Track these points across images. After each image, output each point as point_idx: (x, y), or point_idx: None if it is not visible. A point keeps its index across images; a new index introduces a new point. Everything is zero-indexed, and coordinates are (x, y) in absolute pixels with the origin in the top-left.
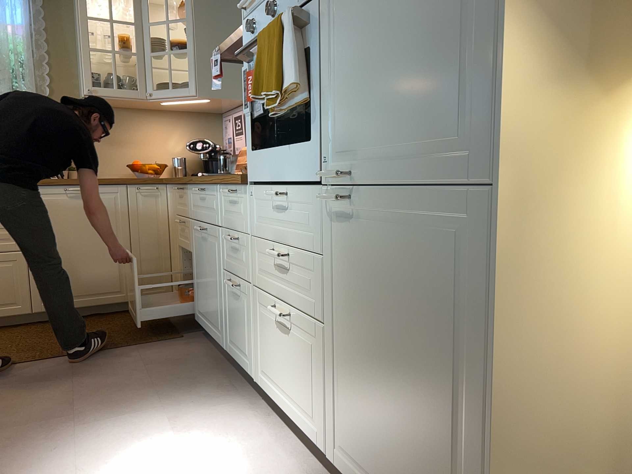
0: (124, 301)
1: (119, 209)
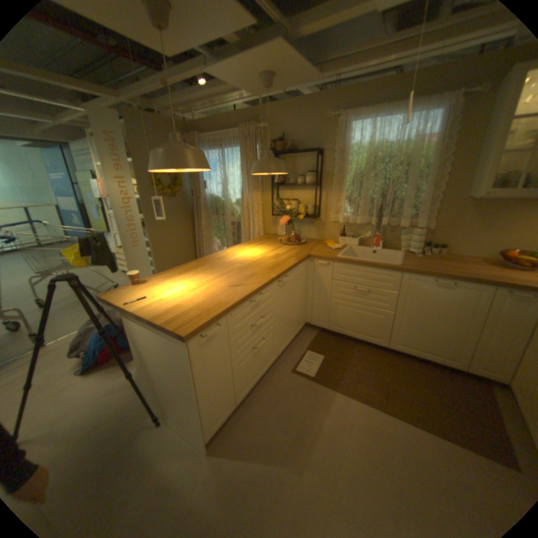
0: (458, 369)
1: (481, 305)
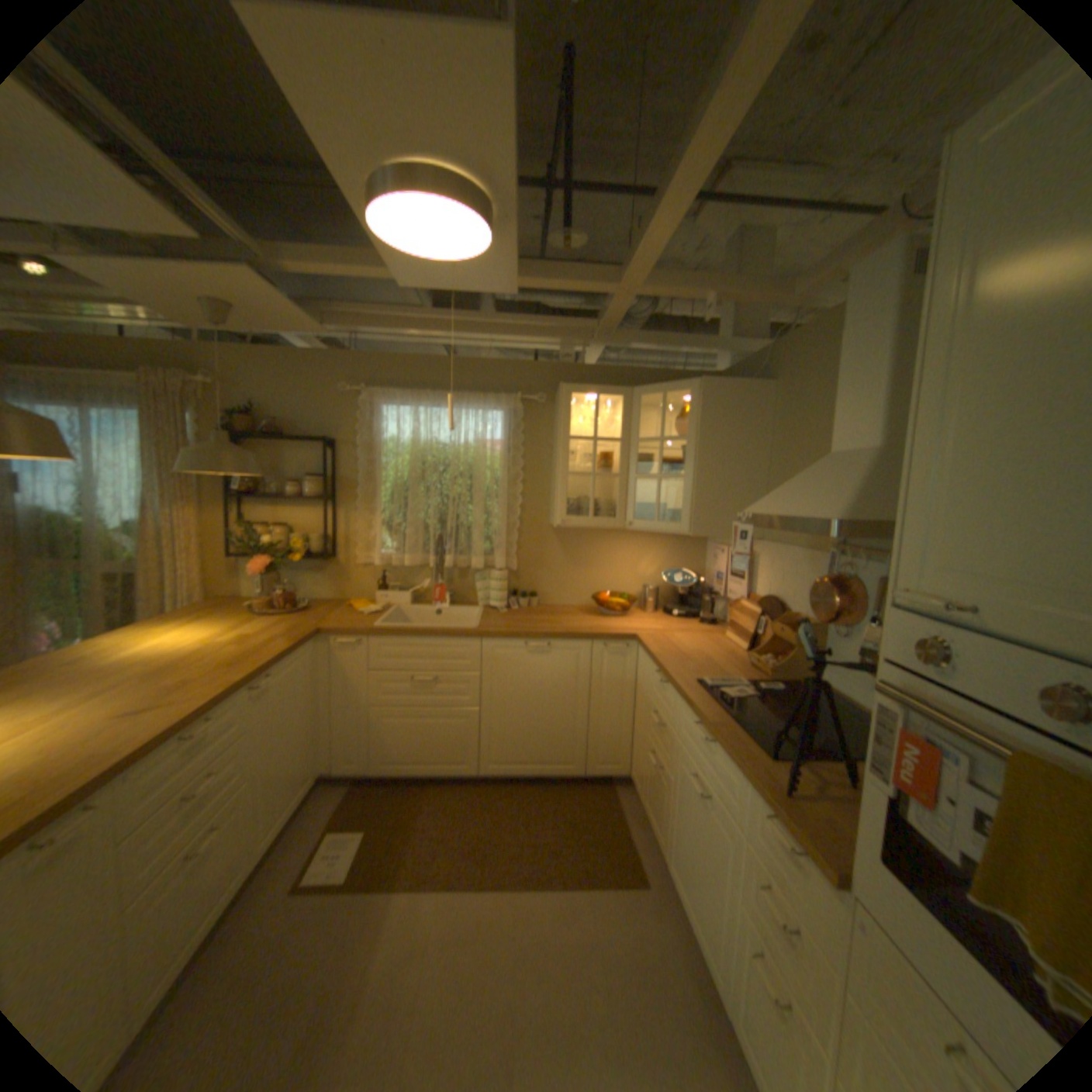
0: (575, 776)
1: (581, 669)
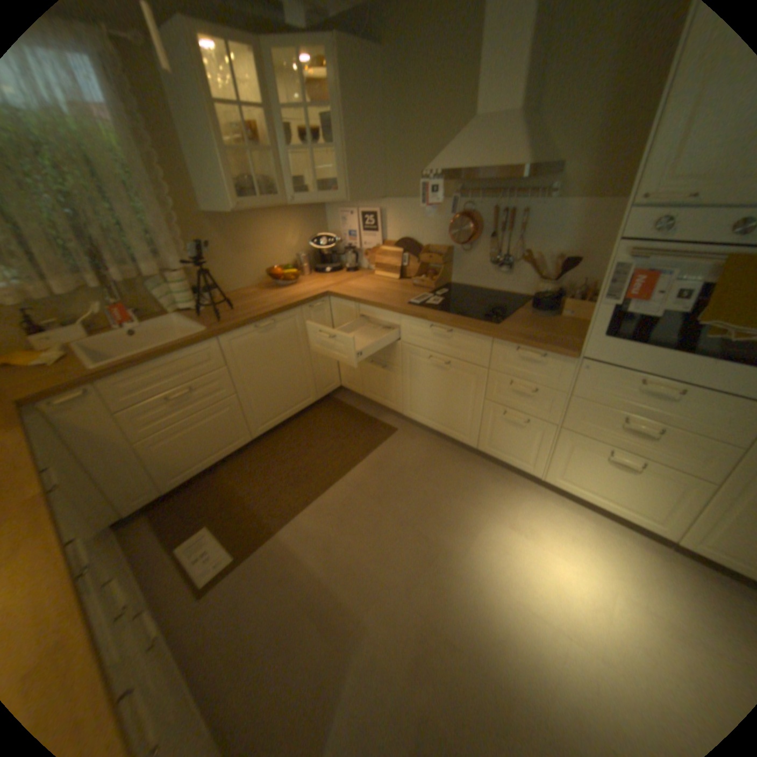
0: (312, 404)
1: (298, 332)
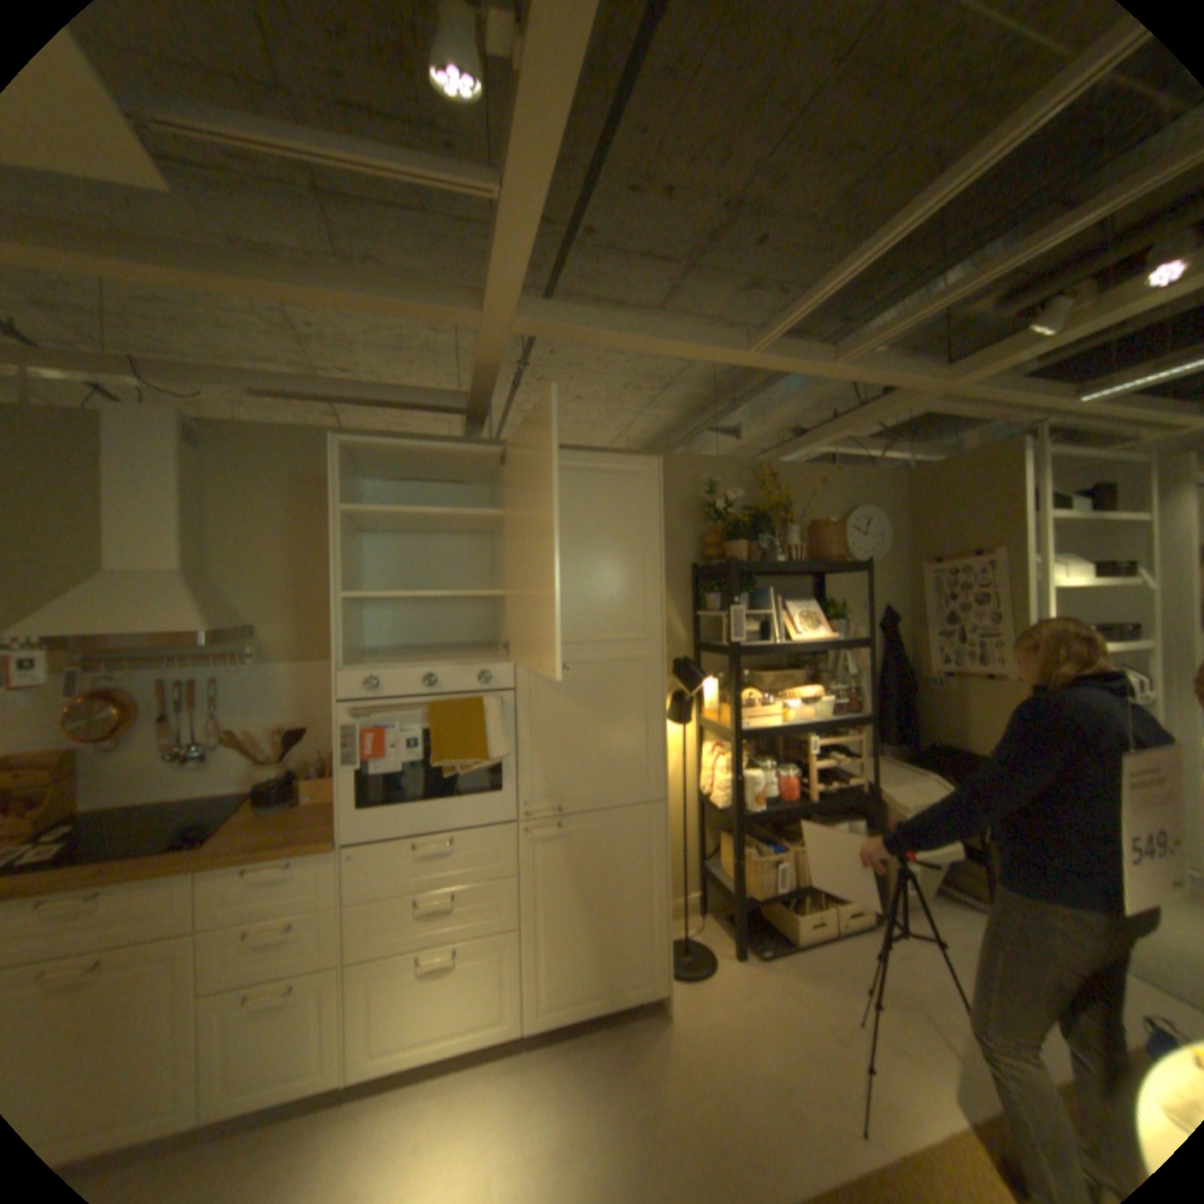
0: None
1: None
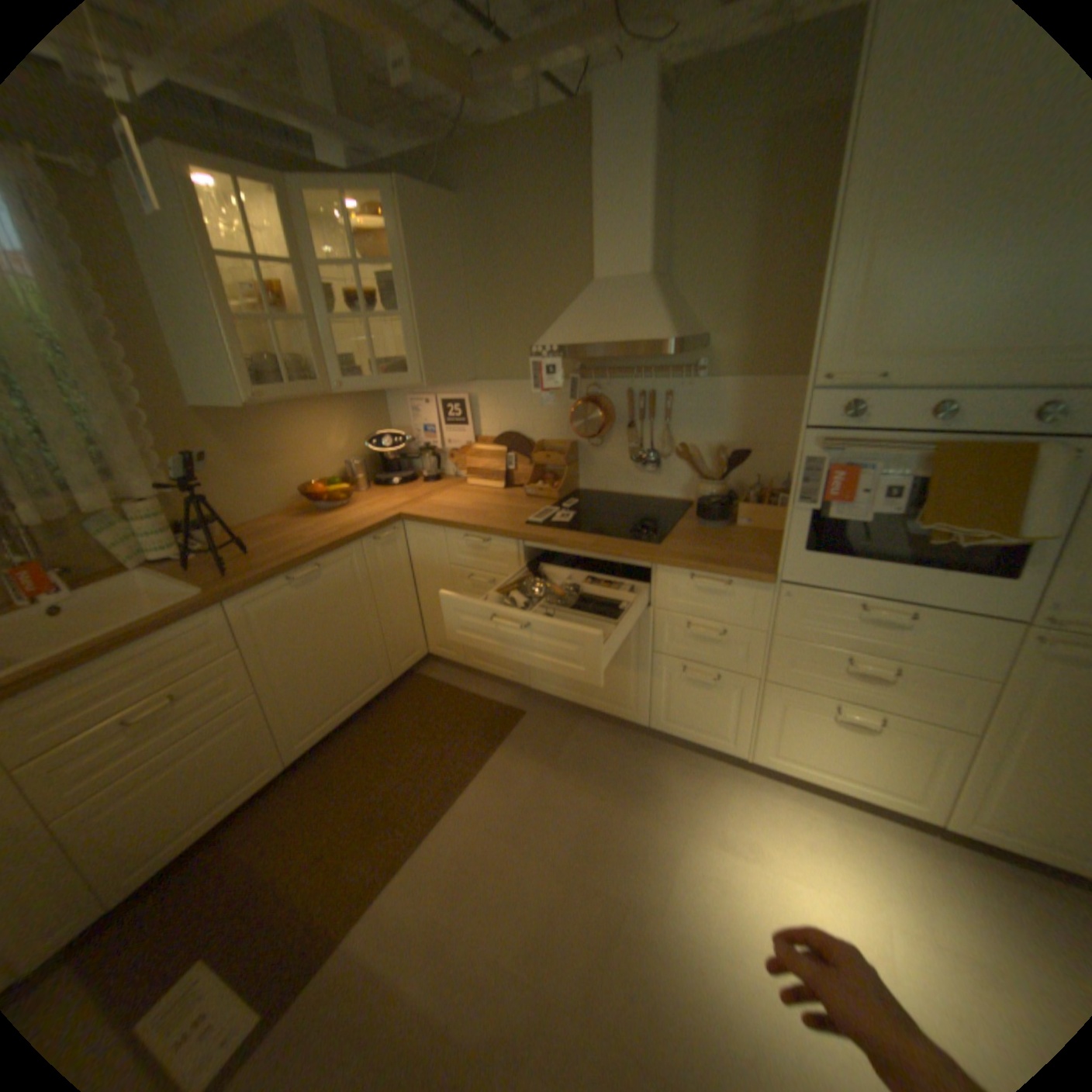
0: (384, 689)
1: (358, 578)
